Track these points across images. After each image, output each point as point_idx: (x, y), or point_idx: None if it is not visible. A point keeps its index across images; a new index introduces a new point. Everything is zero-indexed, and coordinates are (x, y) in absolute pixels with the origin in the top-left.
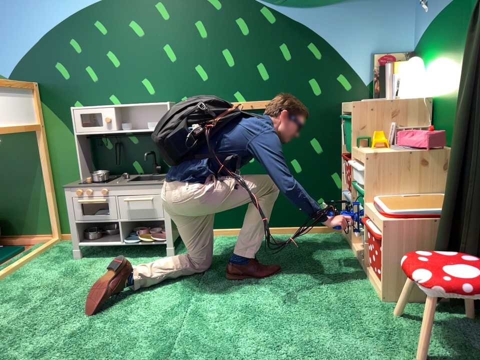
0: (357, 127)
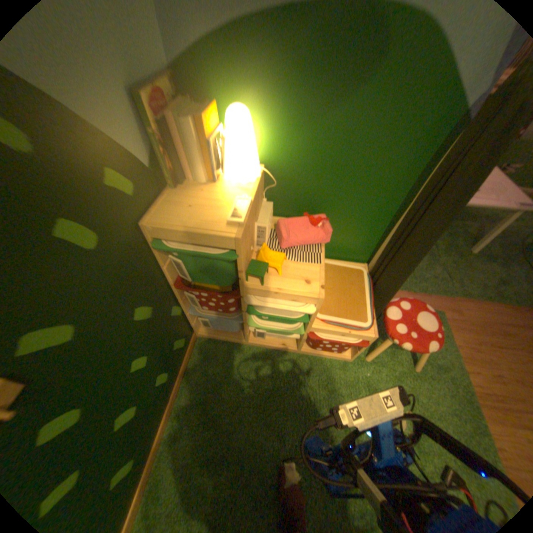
0: (245, 260)
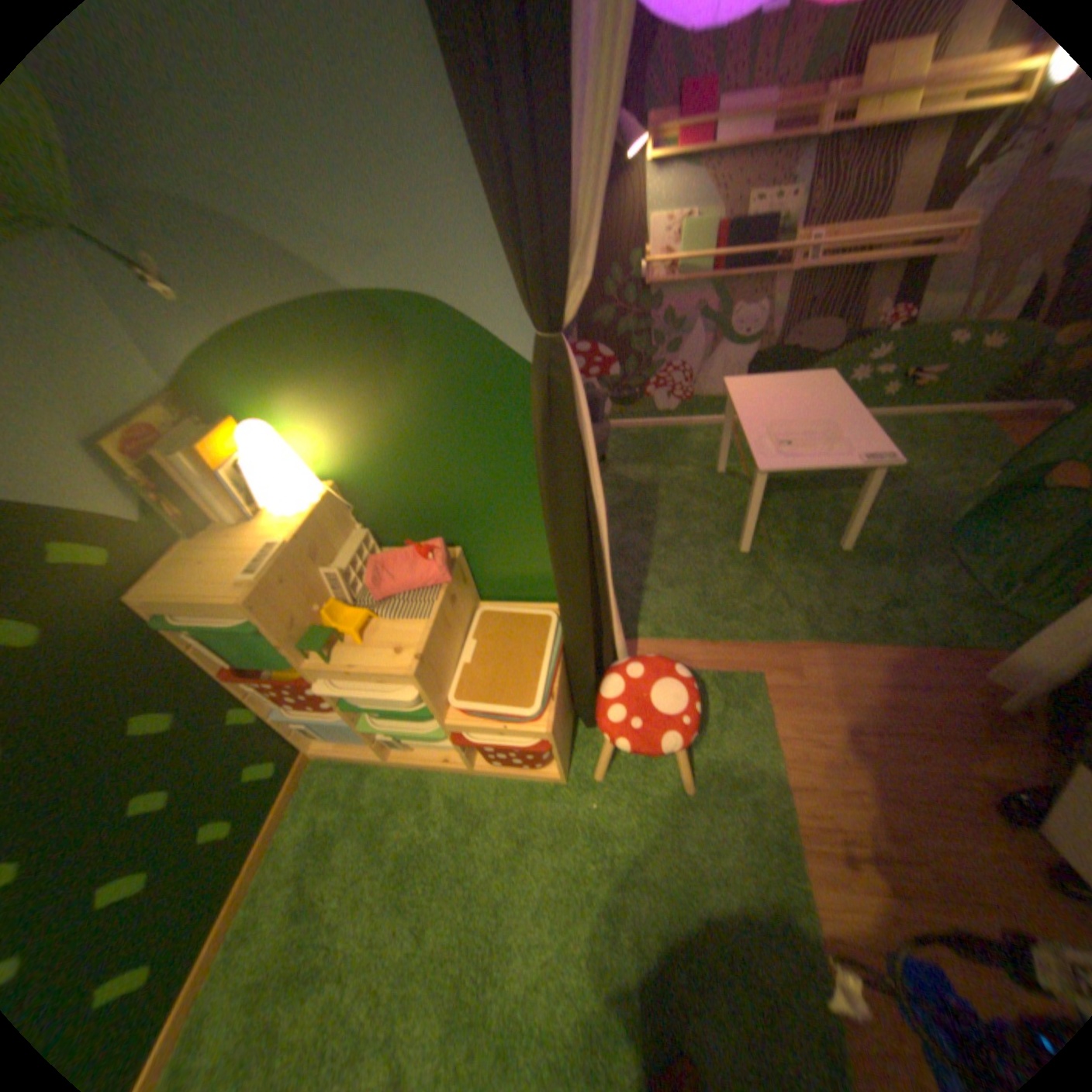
0: (286, 631)
